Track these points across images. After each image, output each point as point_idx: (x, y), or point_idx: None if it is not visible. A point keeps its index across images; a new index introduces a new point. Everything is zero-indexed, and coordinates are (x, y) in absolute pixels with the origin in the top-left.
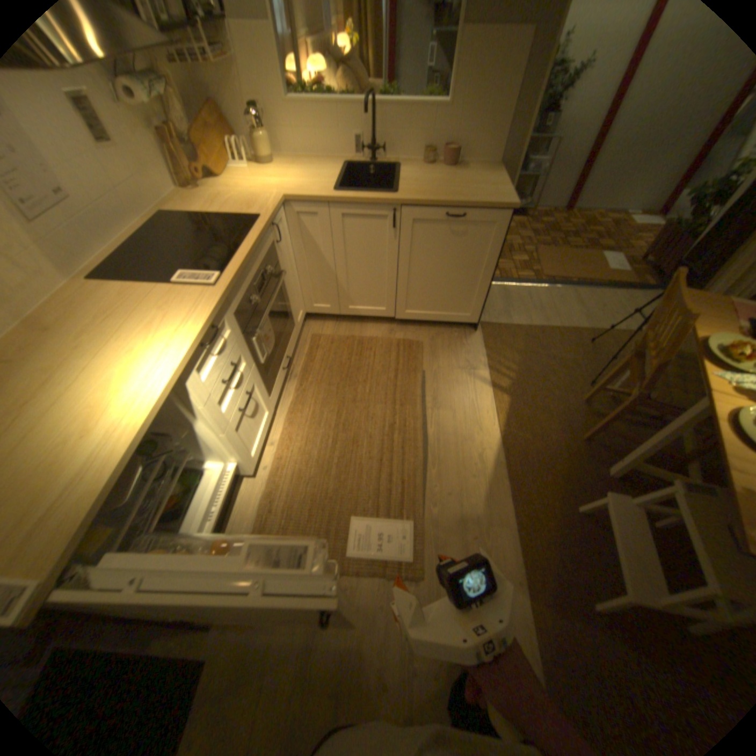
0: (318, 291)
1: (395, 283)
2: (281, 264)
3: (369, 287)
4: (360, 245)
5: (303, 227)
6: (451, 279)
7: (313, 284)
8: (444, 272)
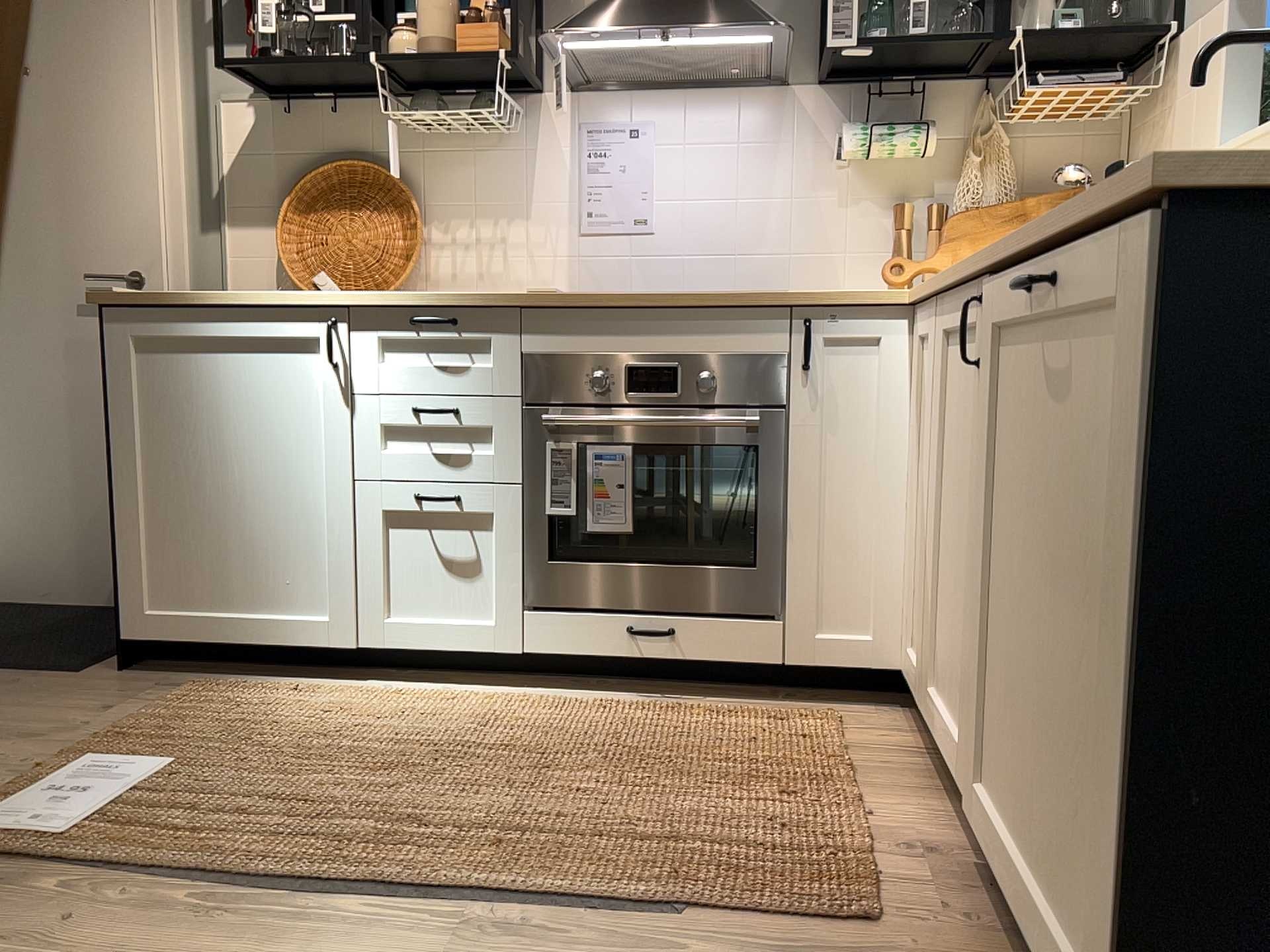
0: (920, 598)
1: (985, 621)
2: (799, 424)
3: (961, 620)
4: (961, 441)
5: (926, 380)
6: (1067, 660)
7: (919, 571)
8: (1054, 604)
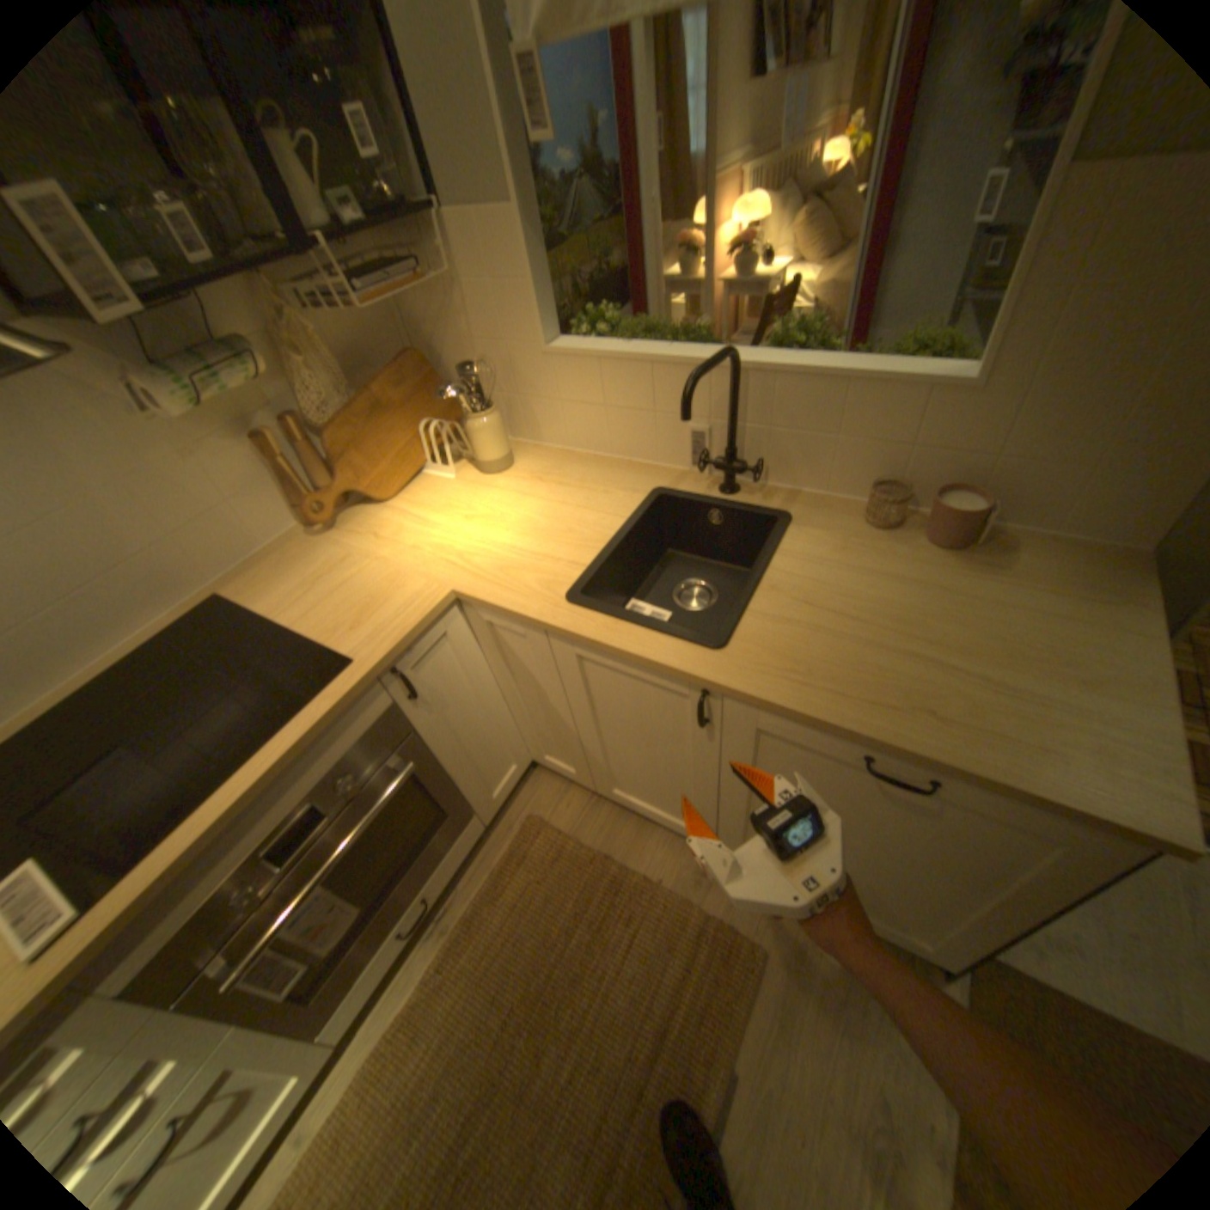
0: (549, 741)
1: (715, 804)
2: (424, 729)
3: (654, 782)
4: (625, 713)
5: (504, 642)
6: (876, 868)
7: (538, 728)
8: (854, 847)
